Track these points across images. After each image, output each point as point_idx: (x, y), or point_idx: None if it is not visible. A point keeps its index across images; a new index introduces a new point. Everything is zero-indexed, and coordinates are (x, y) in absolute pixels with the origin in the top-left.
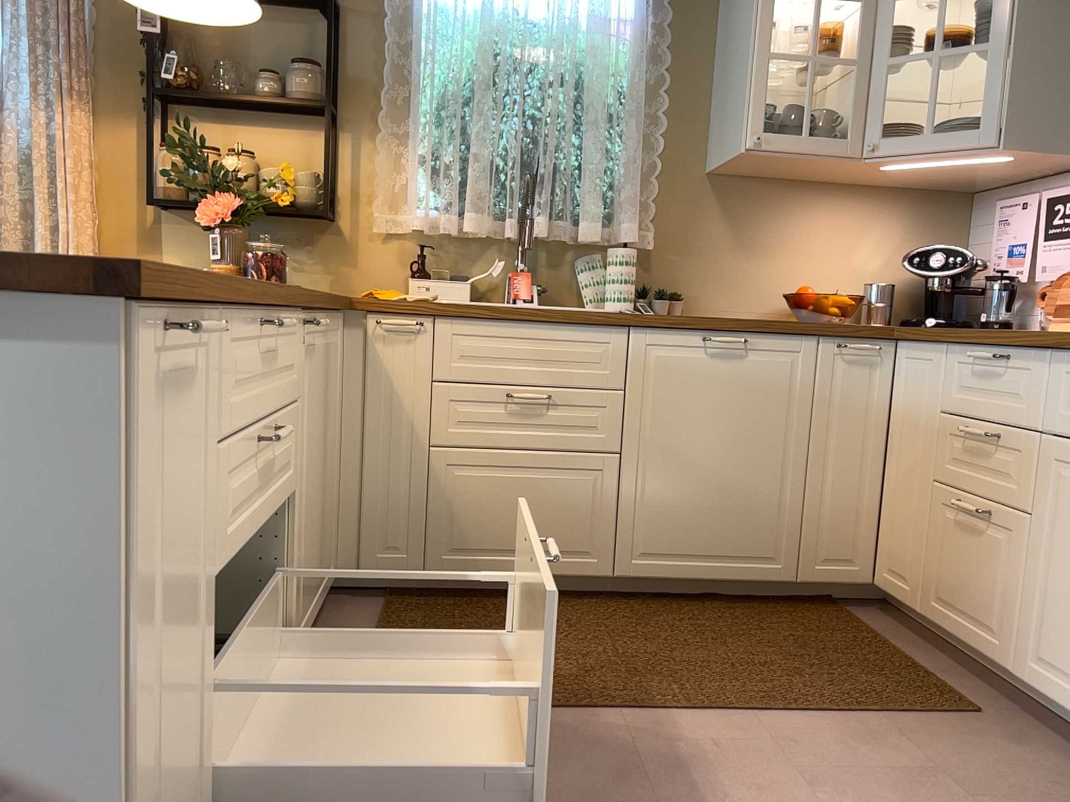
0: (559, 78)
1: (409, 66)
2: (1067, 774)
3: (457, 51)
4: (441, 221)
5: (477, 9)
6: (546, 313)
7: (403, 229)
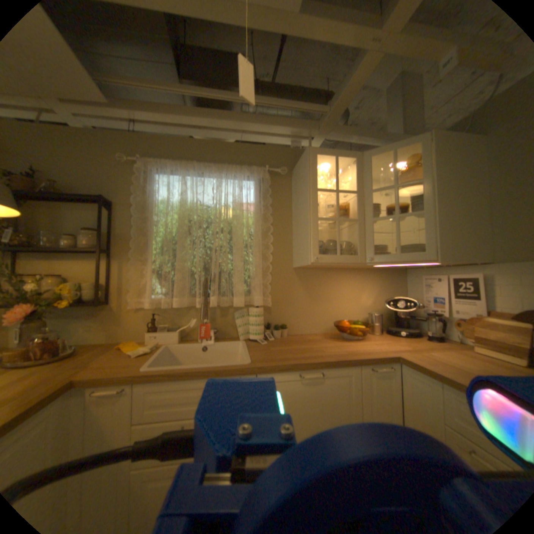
0: (222, 230)
1: (147, 228)
2: None
3: (170, 220)
4: (164, 302)
5: (180, 201)
6: (205, 374)
7: (144, 307)
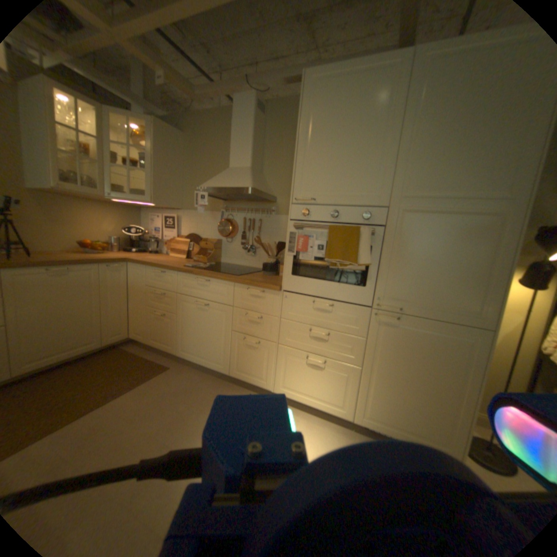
0: None
1: None
2: (191, 376)
3: None
4: None
5: None
6: None
7: None
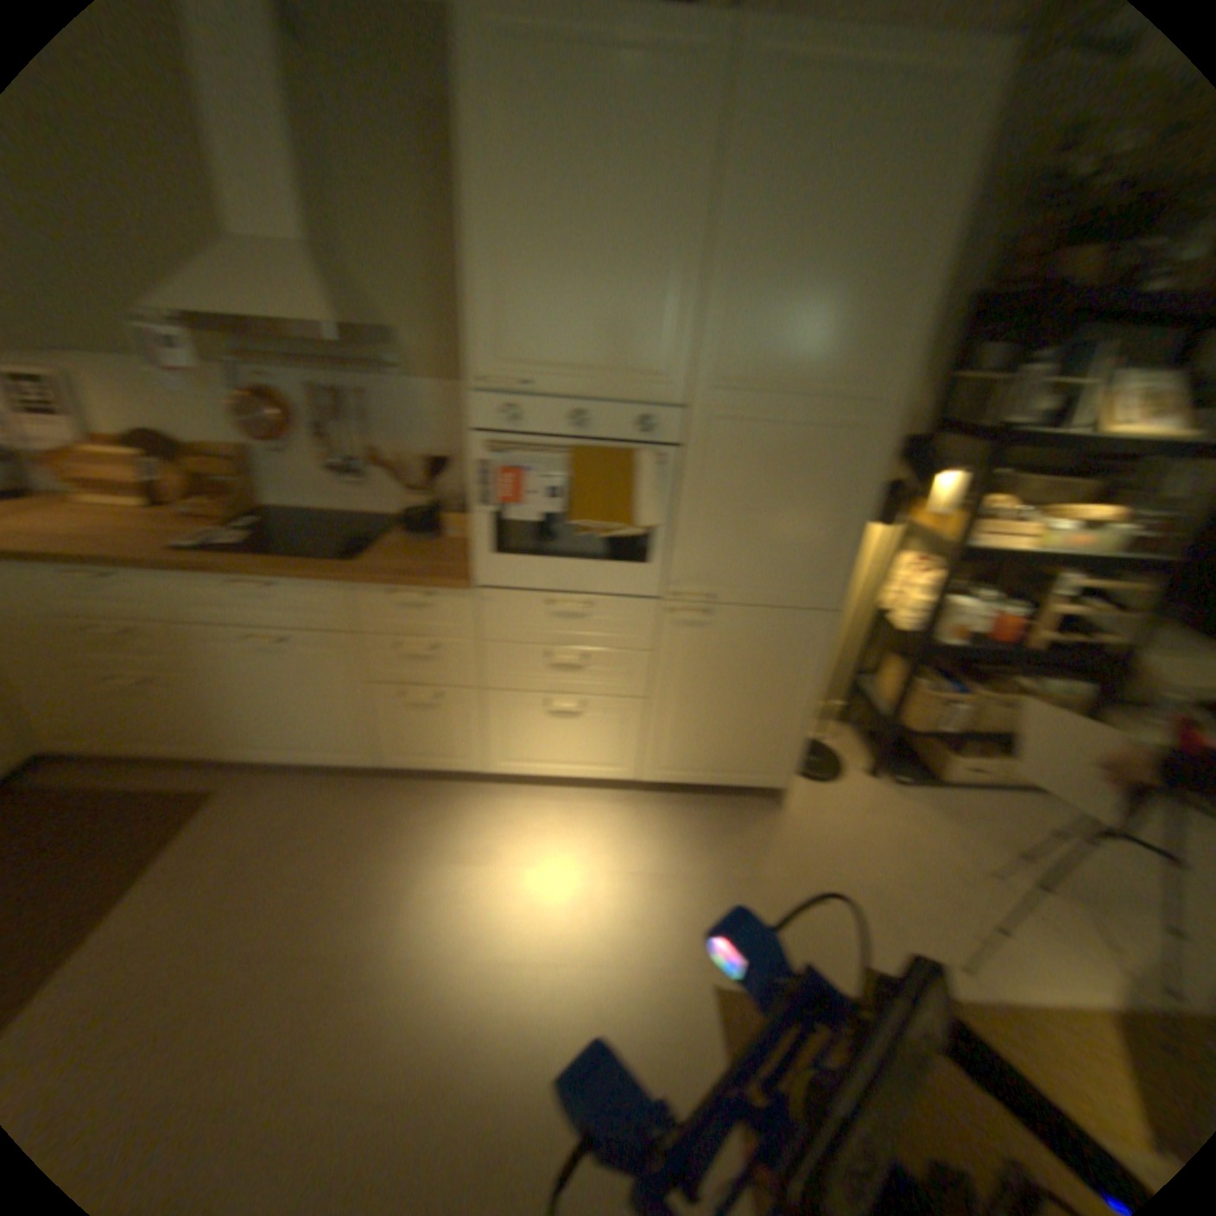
0: None
1: None
2: (291, 790)
3: None
4: None
5: None
6: None
7: None
